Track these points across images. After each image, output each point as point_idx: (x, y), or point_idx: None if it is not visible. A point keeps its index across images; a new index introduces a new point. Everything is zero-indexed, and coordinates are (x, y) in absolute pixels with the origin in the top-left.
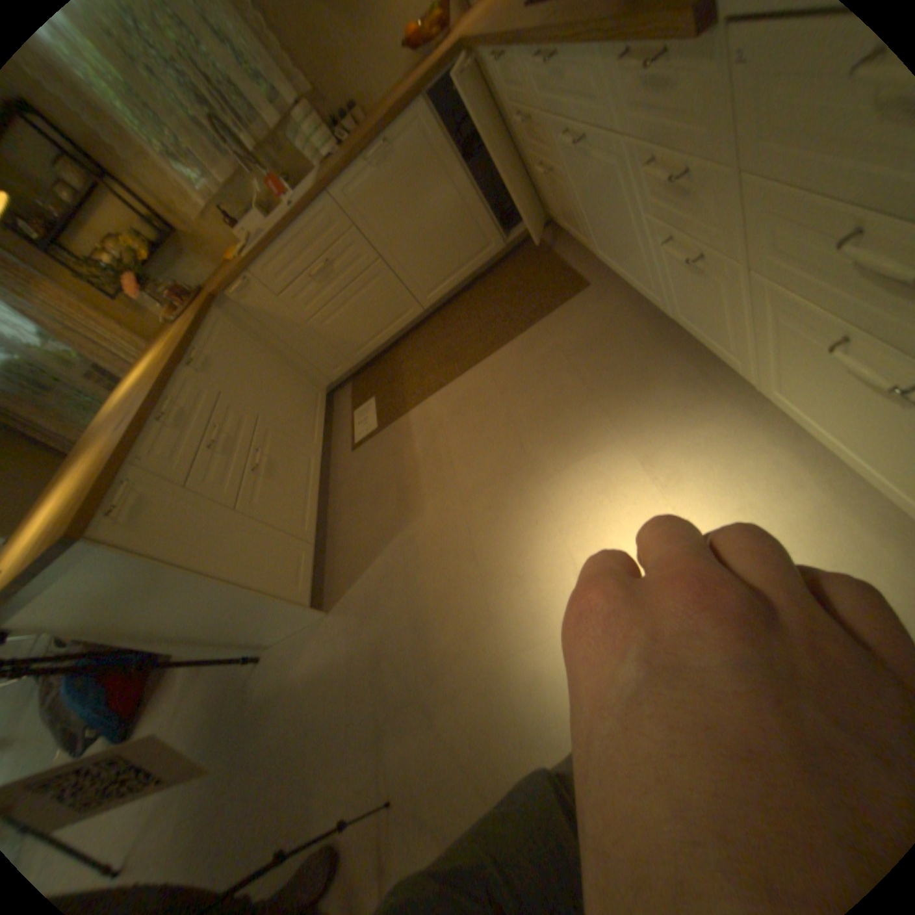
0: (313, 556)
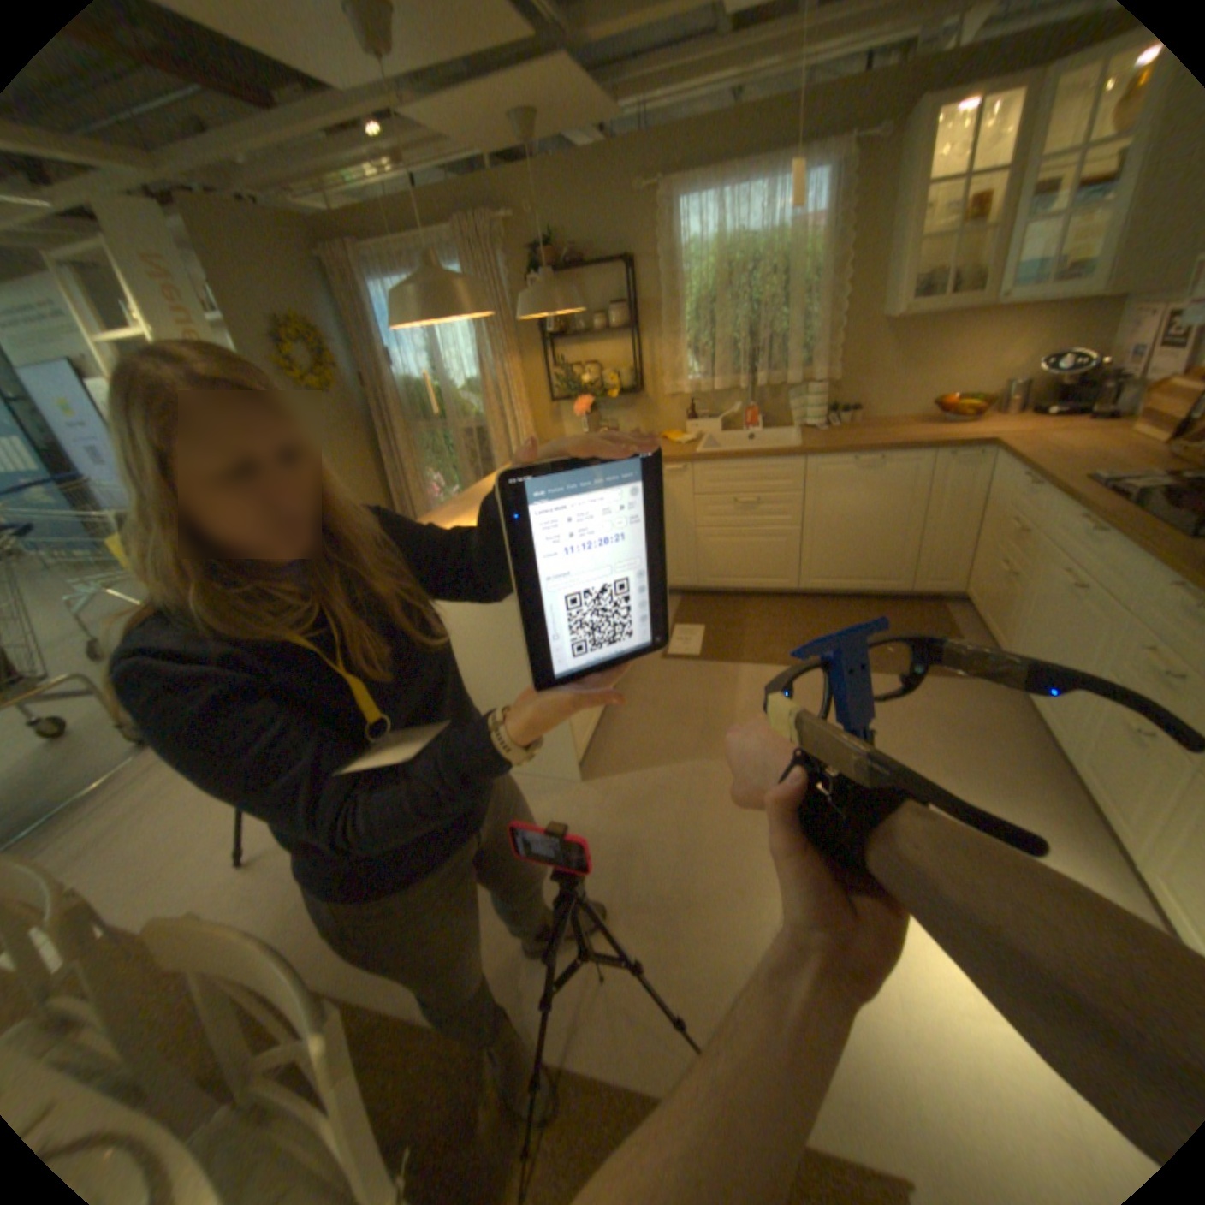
0: (595, 724)
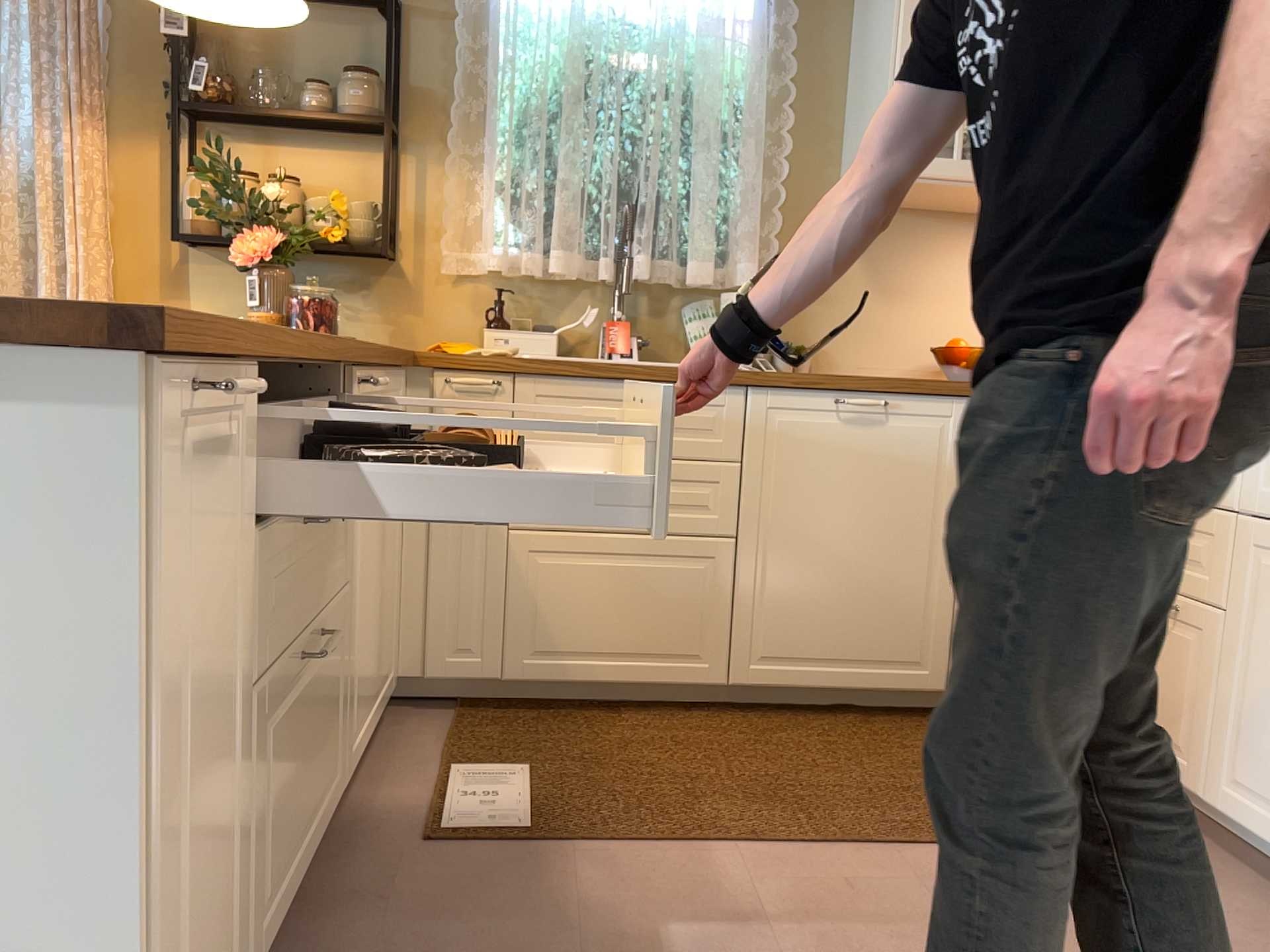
0: None
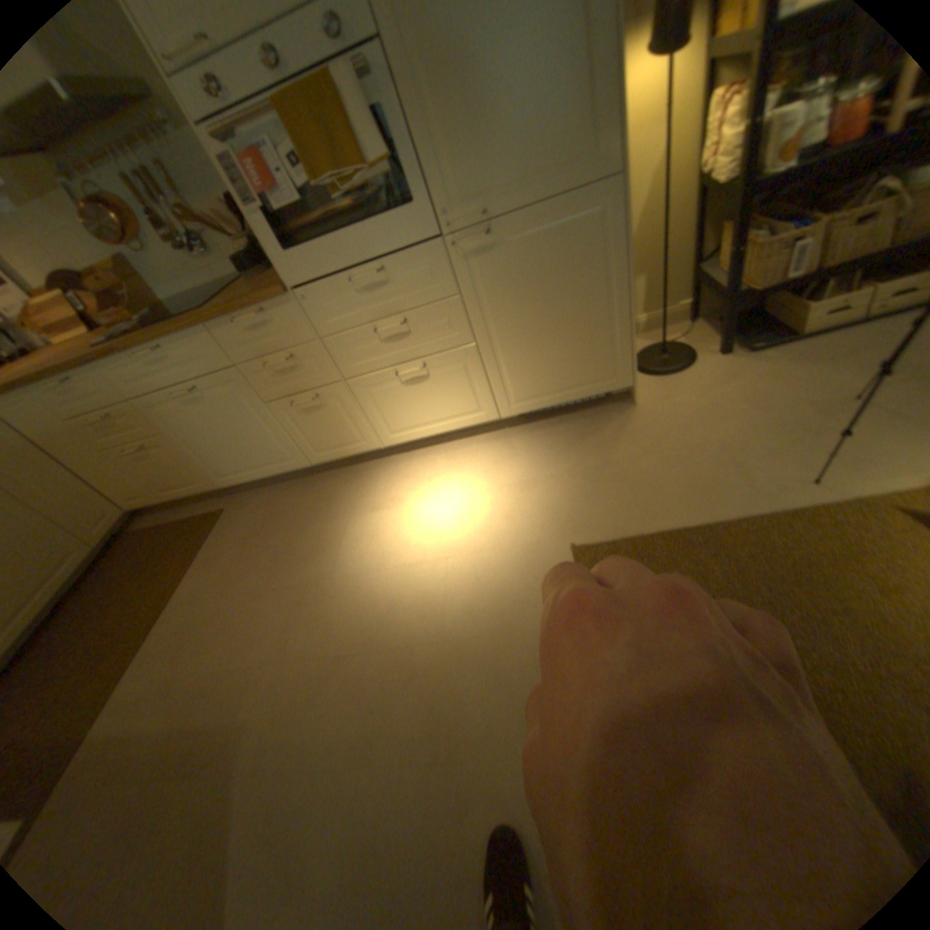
0: None
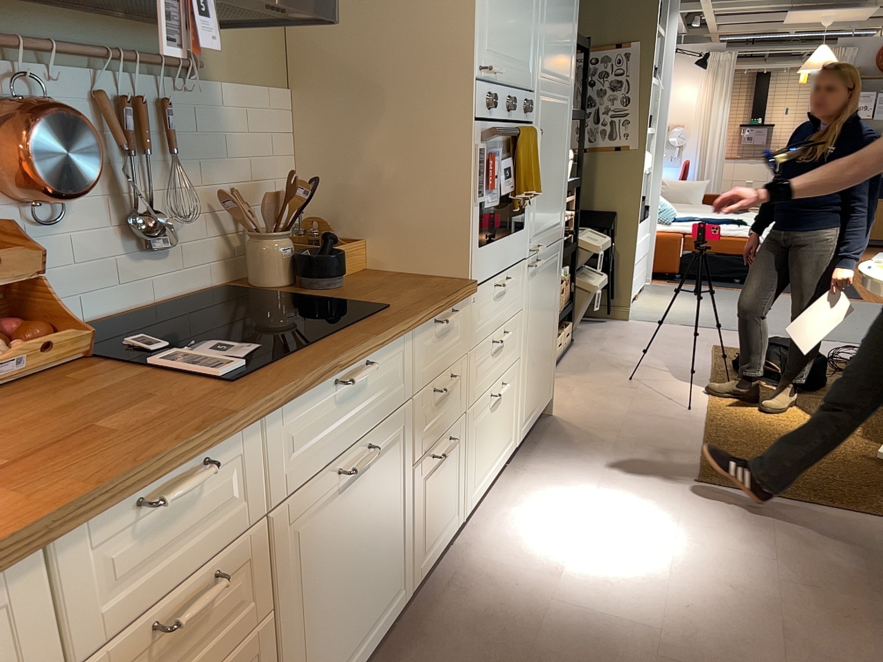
0: None
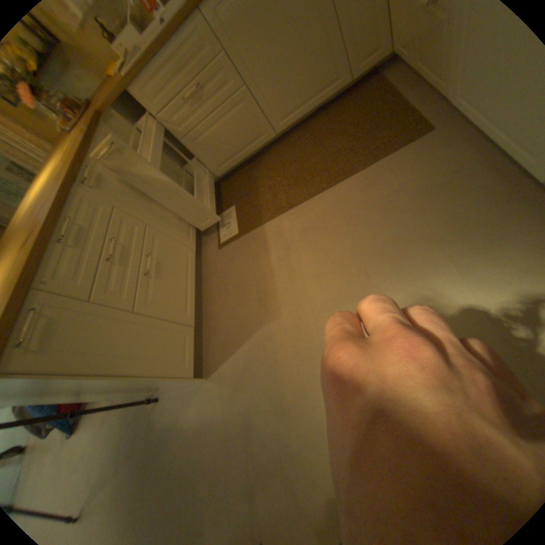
0: (194, 337)
